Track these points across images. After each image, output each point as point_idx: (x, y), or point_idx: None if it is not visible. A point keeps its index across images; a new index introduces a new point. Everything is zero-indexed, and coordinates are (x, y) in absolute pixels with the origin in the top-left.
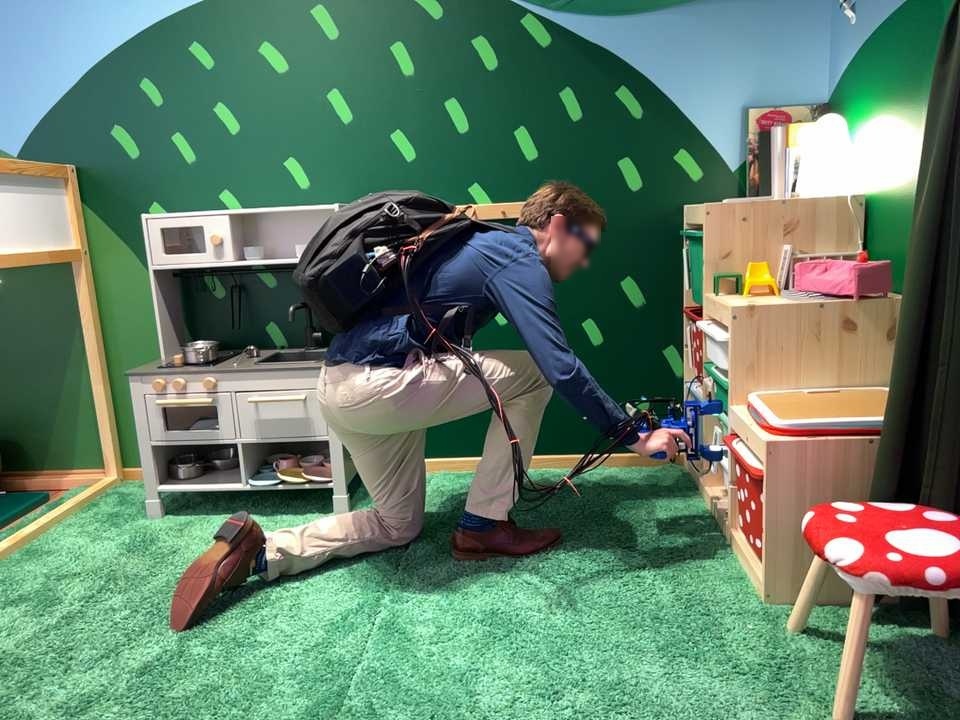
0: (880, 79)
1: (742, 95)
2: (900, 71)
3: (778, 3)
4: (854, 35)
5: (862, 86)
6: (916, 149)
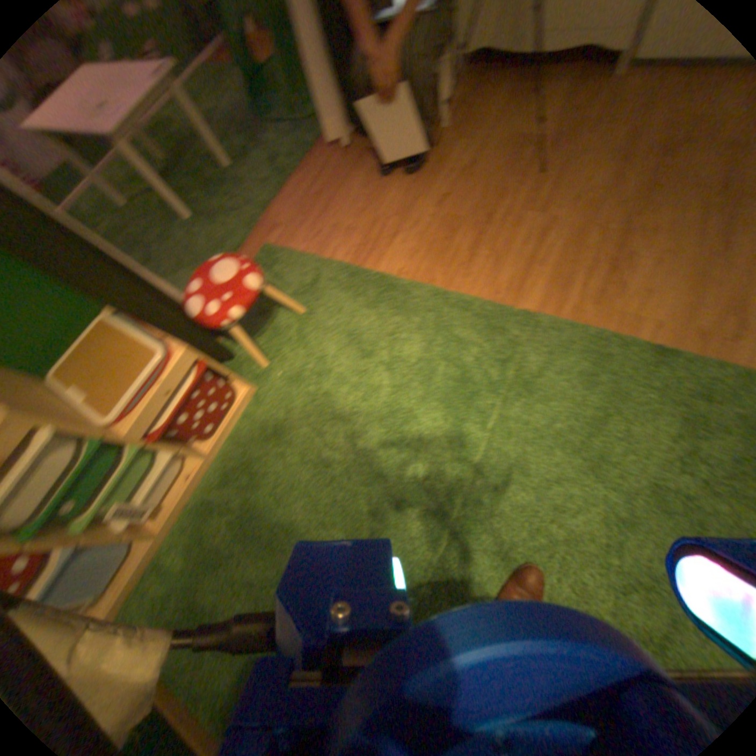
0: None
1: None
2: None
3: None
4: None
5: None
6: None
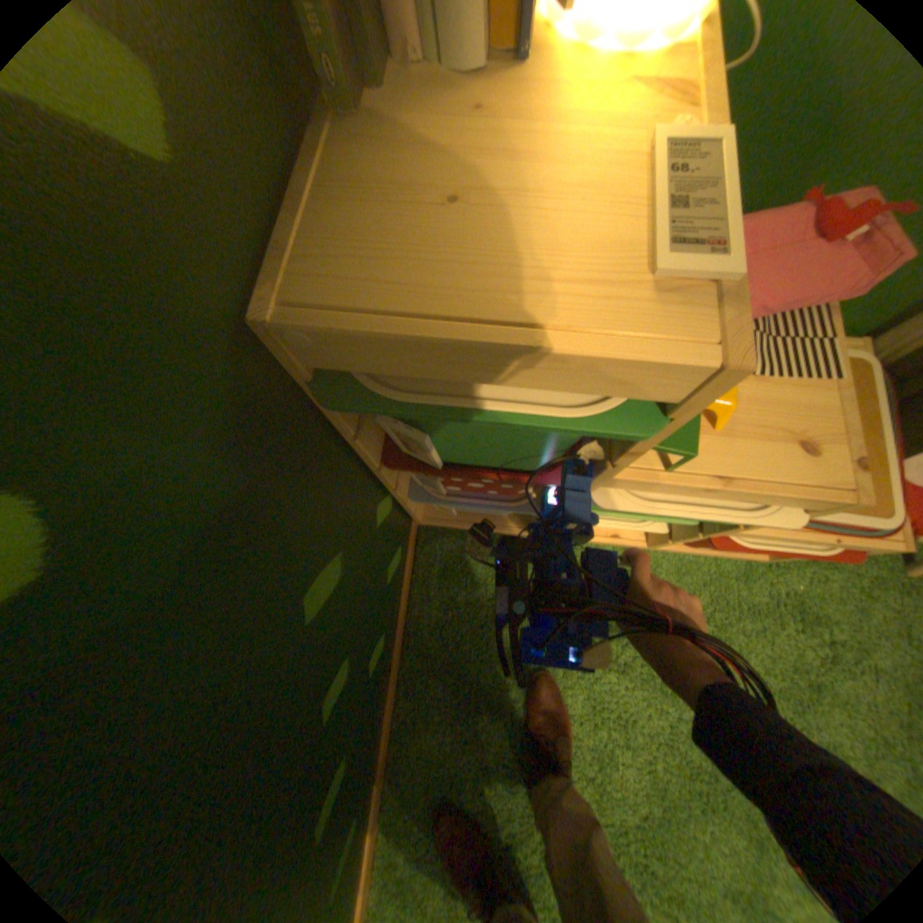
0: None
1: None
2: None
3: None
4: None
5: None
6: None
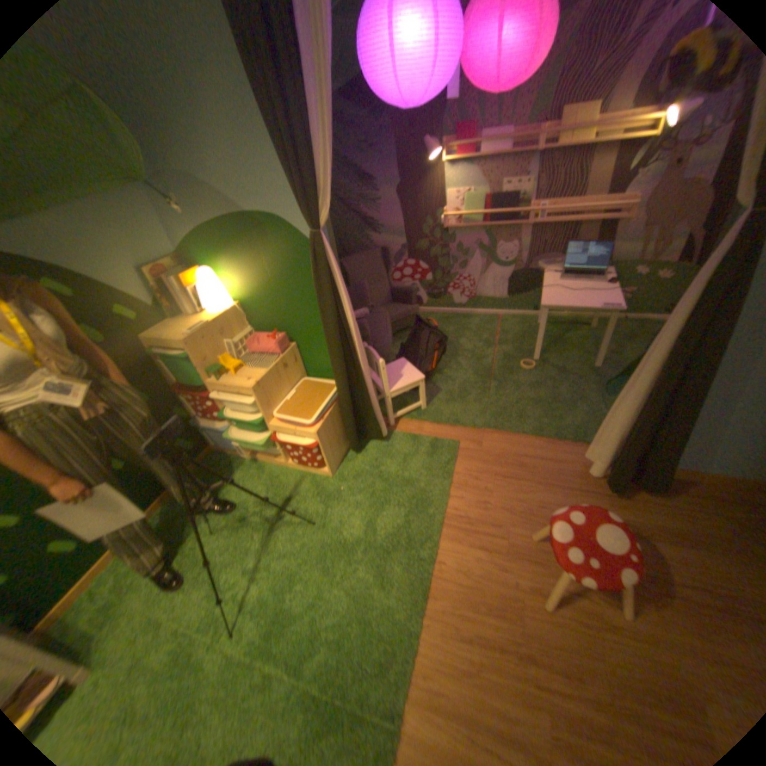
0: (223, 248)
1: (130, 259)
2: (239, 247)
3: (117, 196)
4: (185, 219)
5: (208, 248)
6: (268, 284)
